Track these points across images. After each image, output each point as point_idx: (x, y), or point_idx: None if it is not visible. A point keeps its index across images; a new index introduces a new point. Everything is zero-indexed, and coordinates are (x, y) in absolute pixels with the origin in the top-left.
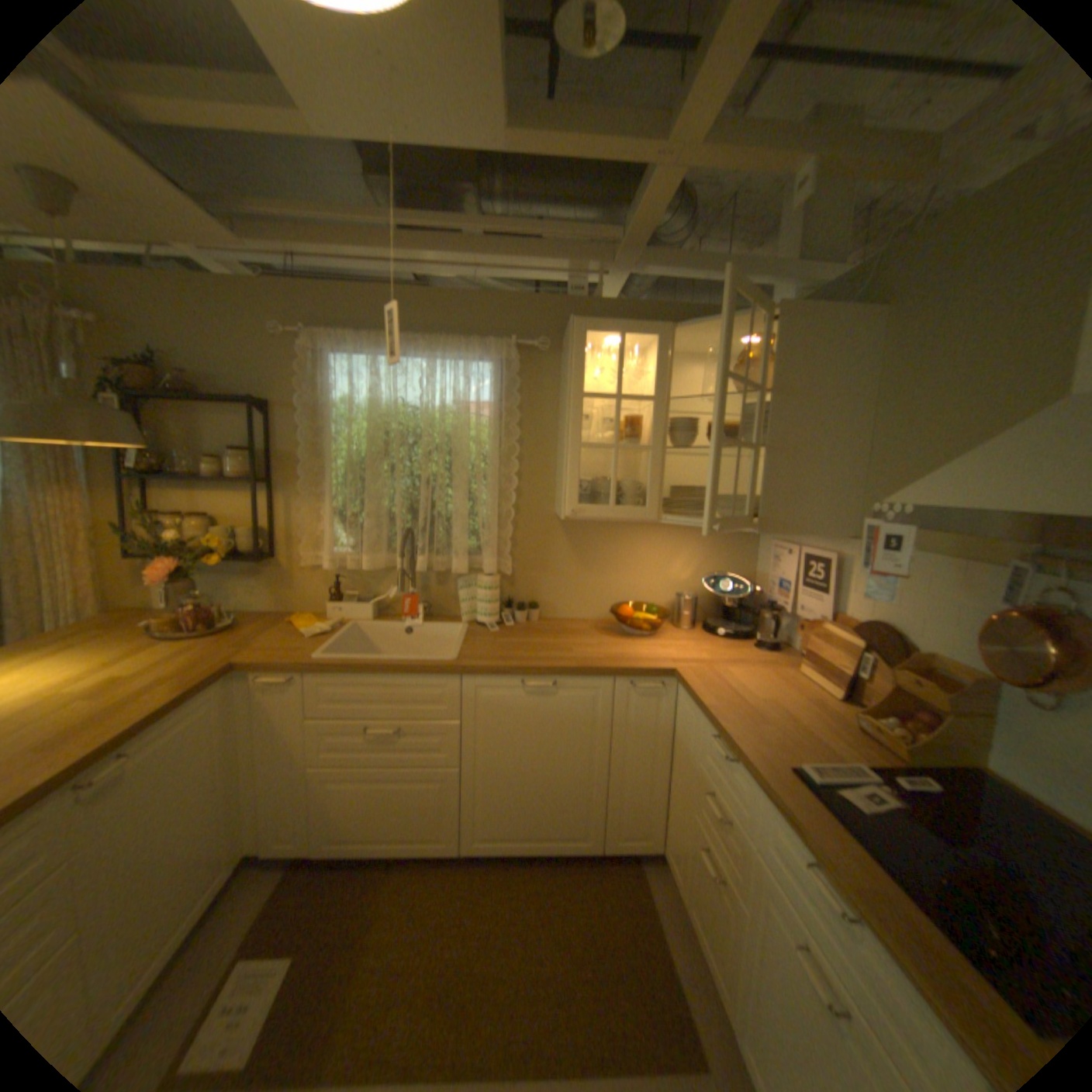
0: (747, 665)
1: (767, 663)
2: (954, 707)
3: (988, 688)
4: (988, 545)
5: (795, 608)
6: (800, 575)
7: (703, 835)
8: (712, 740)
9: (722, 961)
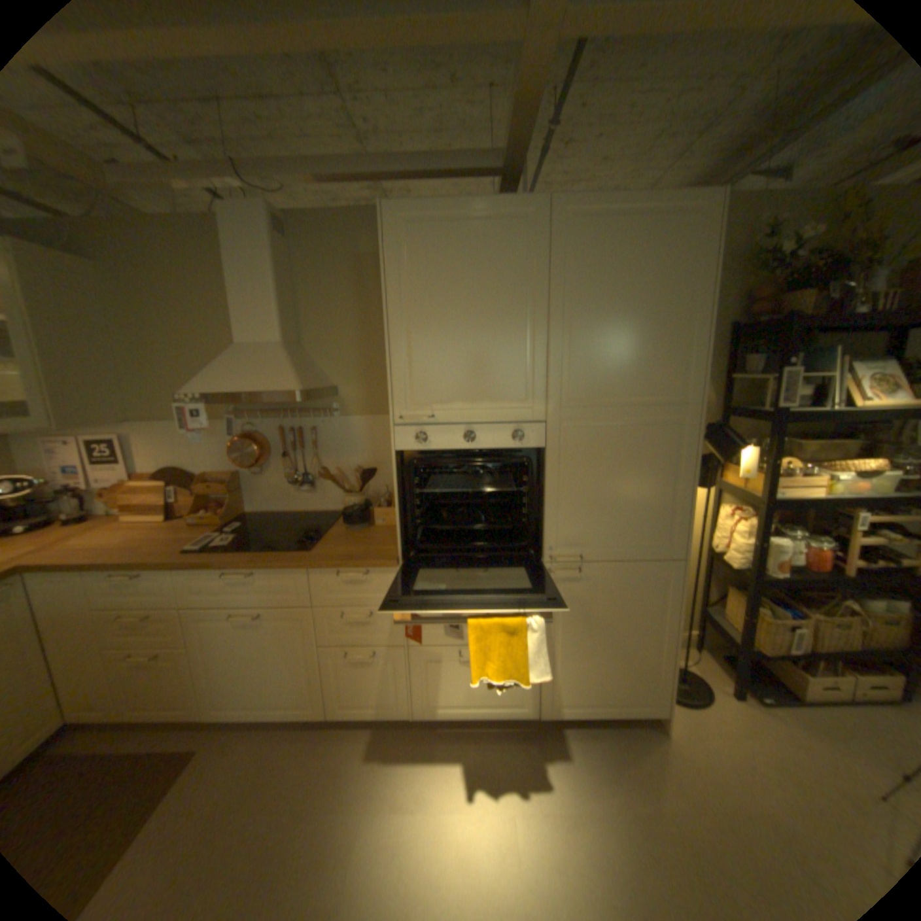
0: (73, 537)
1: (86, 530)
2: (221, 493)
3: (234, 475)
4: (209, 410)
5: (82, 485)
6: (77, 459)
7: (116, 654)
8: (98, 585)
9: (170, 700)
